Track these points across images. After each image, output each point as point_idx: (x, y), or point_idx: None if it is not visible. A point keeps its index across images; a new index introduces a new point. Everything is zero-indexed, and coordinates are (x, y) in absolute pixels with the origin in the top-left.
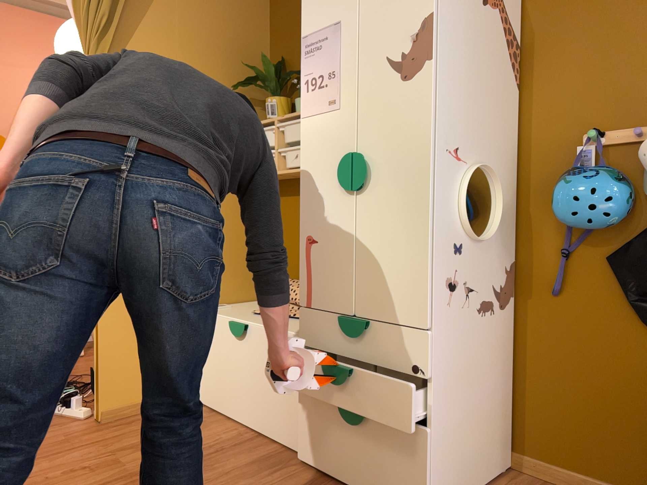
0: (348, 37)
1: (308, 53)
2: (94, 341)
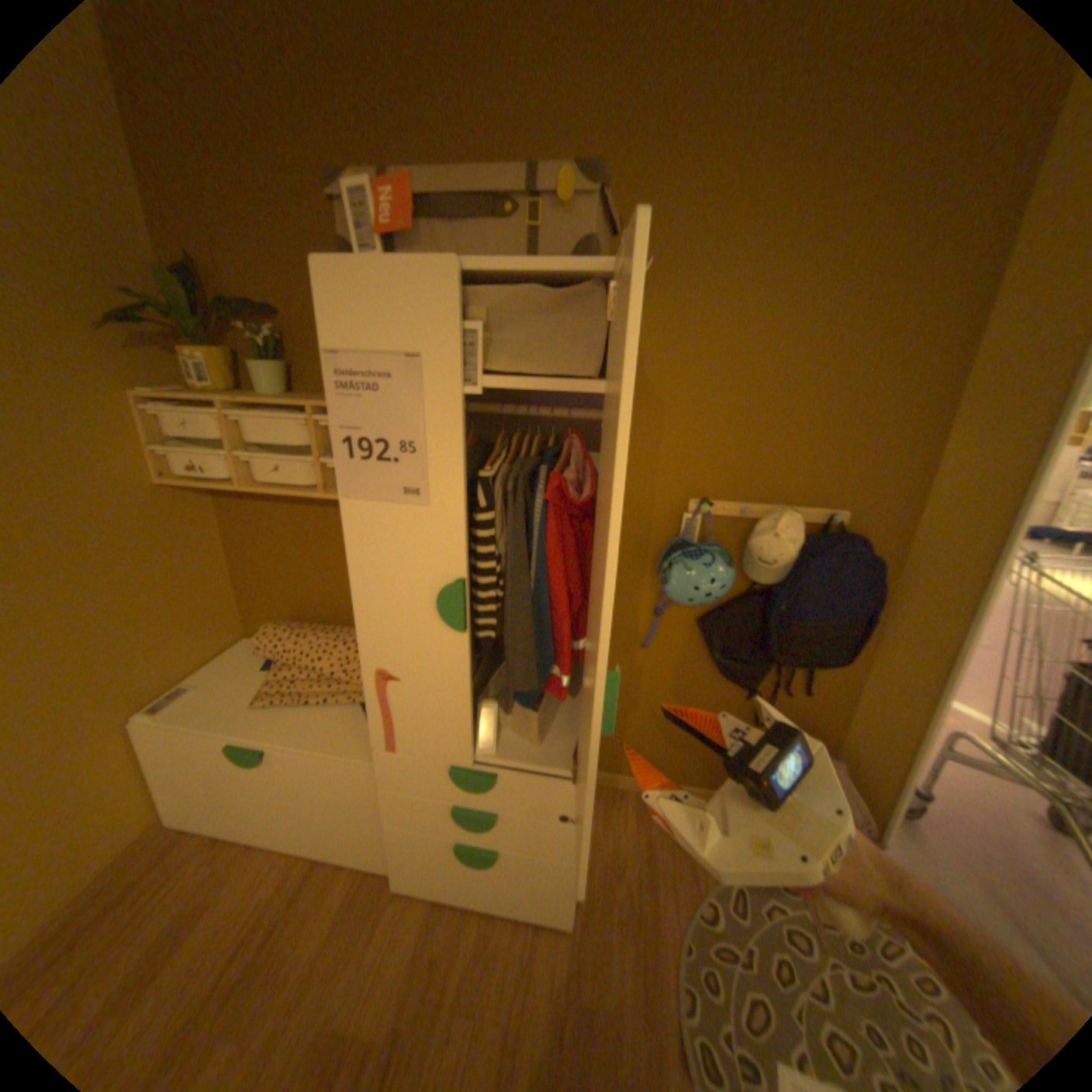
0: (441, 392)
1: (343, 387)
2: None
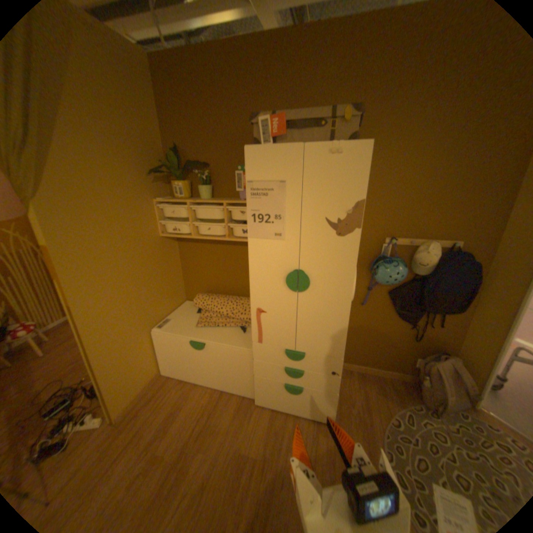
0: (293, 195)
1: (253, 194)
2: (94, 386)
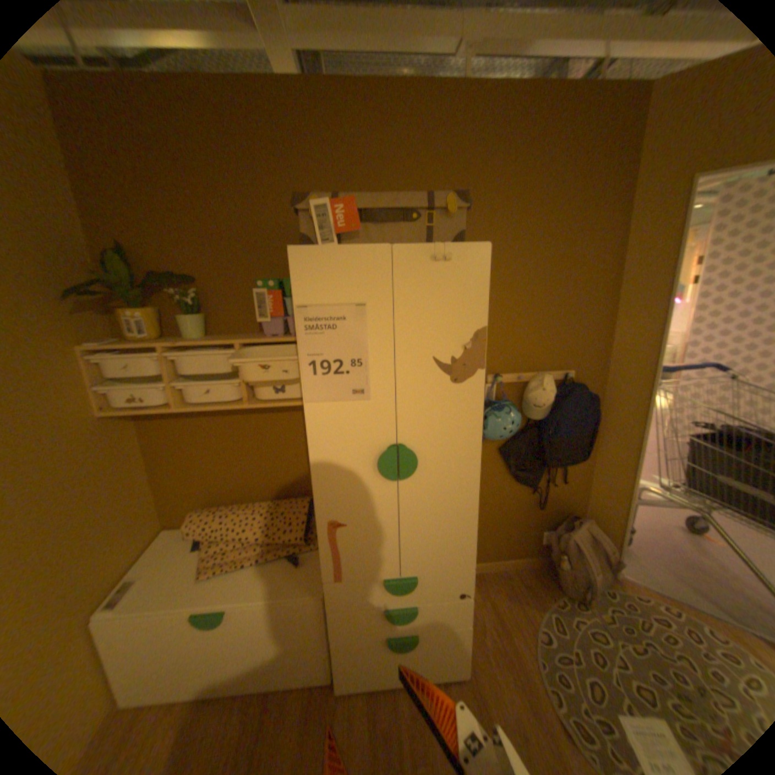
0: (380, 325)
1: (311, 328)
2: None
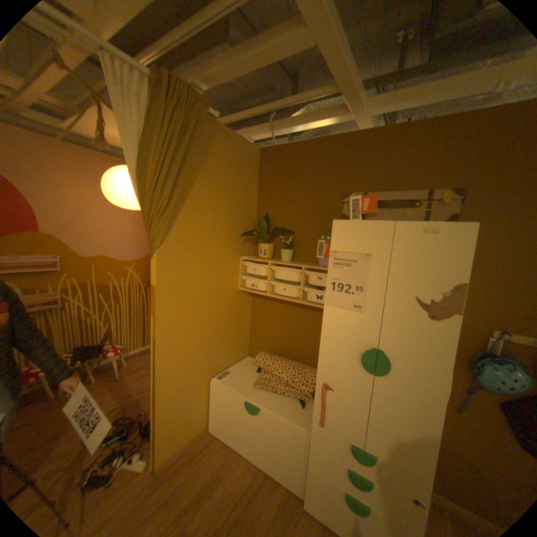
0: (379, 268)
1: (336, 264)
2: (151, 424)
